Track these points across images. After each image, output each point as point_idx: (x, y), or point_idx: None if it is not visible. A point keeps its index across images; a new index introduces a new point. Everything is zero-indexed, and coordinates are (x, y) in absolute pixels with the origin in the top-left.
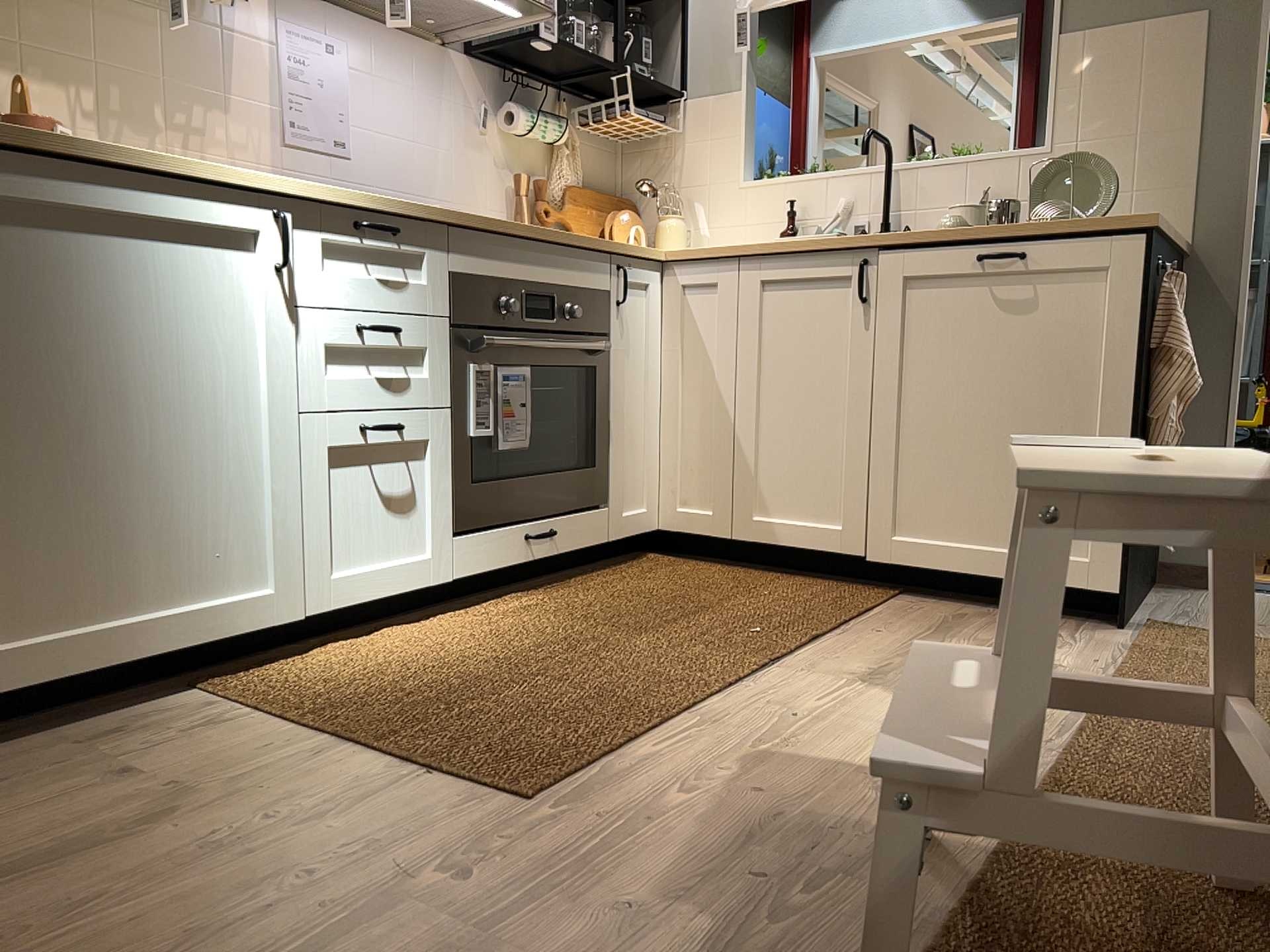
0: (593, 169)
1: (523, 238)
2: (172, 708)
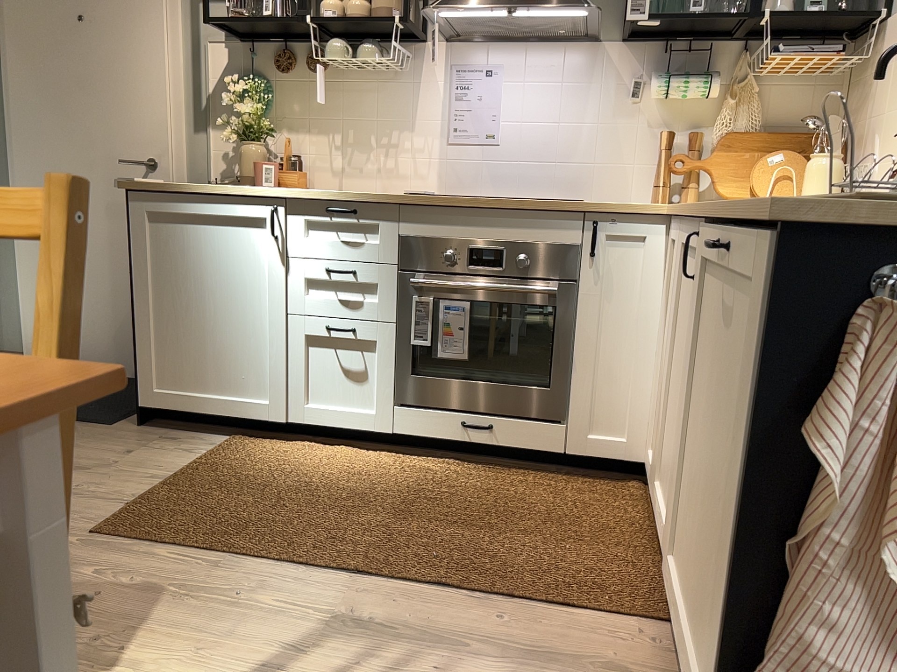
0: (793, 109)
1: (469, 208)
2: (200, 438)
